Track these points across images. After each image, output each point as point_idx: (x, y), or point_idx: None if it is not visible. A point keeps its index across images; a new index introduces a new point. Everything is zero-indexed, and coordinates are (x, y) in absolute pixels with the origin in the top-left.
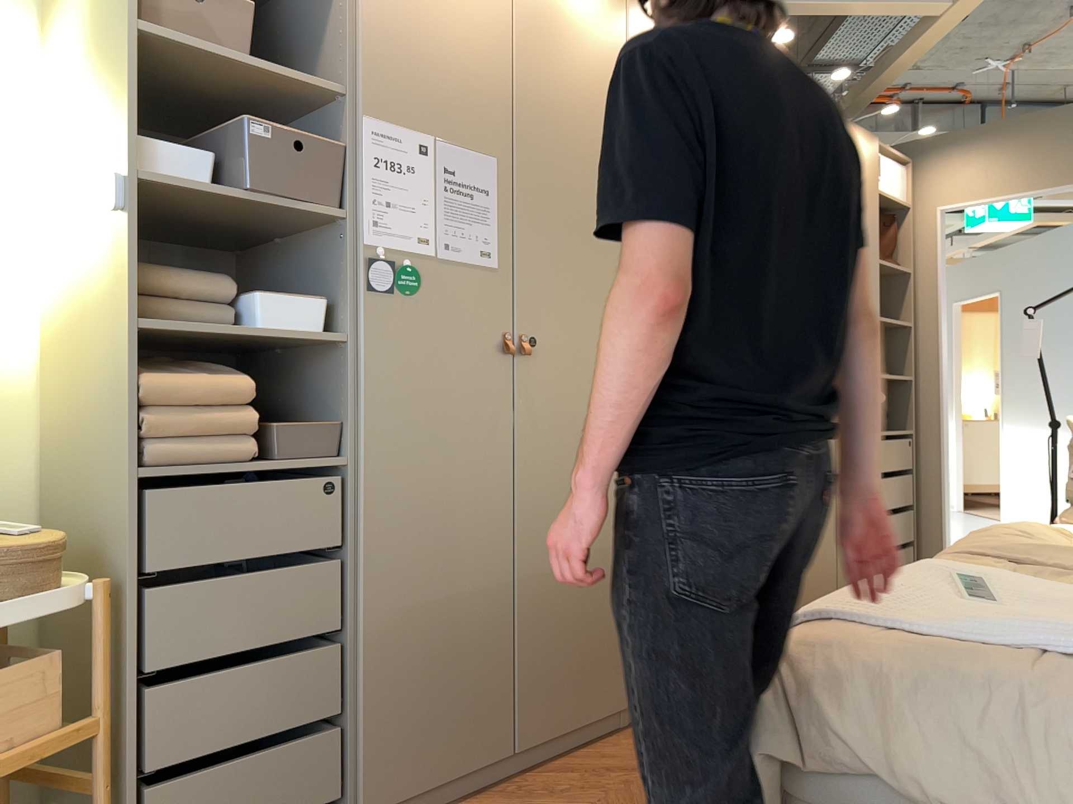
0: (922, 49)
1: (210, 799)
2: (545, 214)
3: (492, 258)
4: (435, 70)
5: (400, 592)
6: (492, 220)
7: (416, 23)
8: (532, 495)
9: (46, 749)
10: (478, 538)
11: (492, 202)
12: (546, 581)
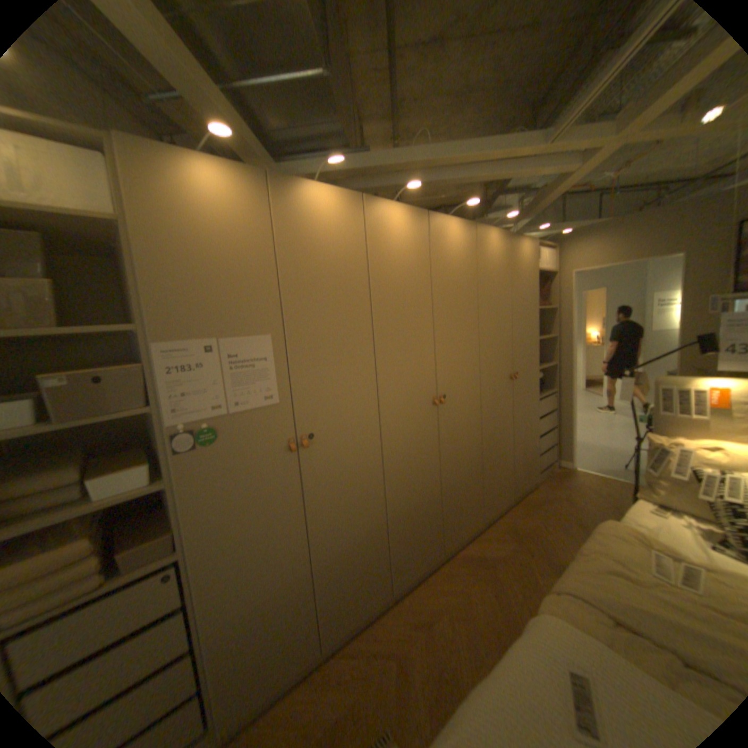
0: (562, 190)
1: None
2: (311, 358)
3: (274, 398)
4: (211, 292)
5: (230, 612)
6: (271, 375)
7: (190, 264)
8: (319, 520)
9: None
10: (283, 559)
11: (270, 364)
12: (332, 561)
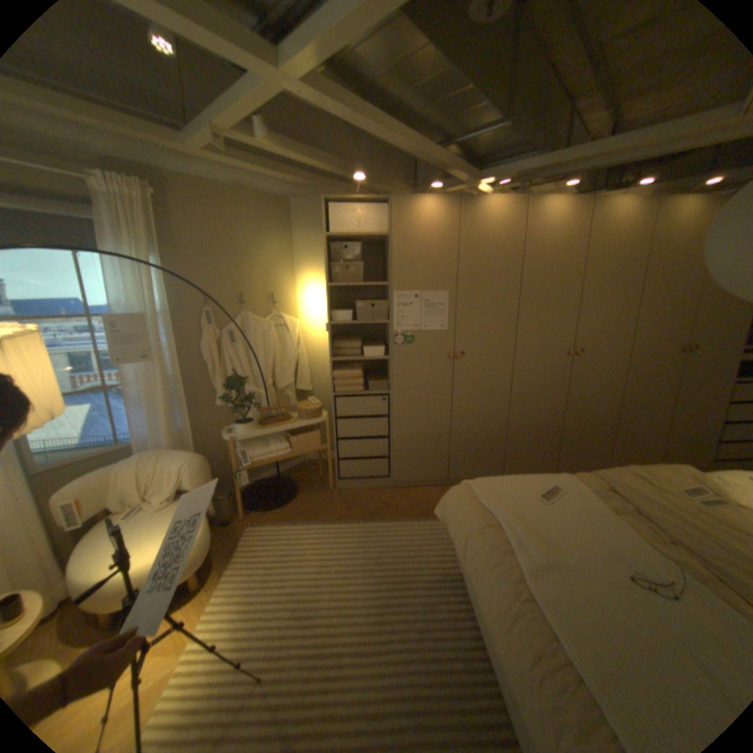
0: None
1: (354, 466)
2: (470, 307)
3: (444, 327)
4: (421, 267)
5: (406, 428)
6: (445, 314)
7: (414, 253)
8: (459, 404)
9: (316, 449)
10: (435, 416)
11: (445, 307)
12: (463, 431)
